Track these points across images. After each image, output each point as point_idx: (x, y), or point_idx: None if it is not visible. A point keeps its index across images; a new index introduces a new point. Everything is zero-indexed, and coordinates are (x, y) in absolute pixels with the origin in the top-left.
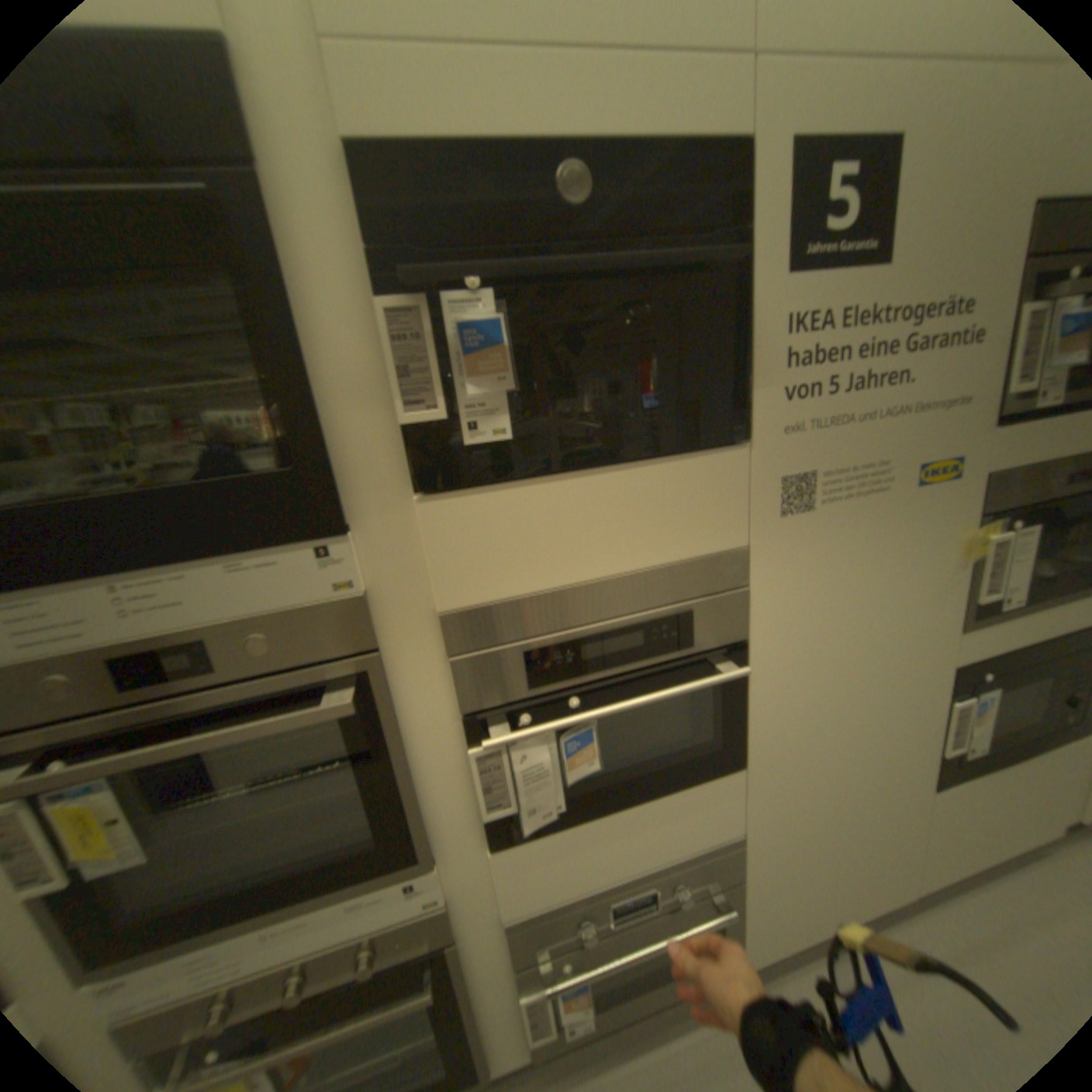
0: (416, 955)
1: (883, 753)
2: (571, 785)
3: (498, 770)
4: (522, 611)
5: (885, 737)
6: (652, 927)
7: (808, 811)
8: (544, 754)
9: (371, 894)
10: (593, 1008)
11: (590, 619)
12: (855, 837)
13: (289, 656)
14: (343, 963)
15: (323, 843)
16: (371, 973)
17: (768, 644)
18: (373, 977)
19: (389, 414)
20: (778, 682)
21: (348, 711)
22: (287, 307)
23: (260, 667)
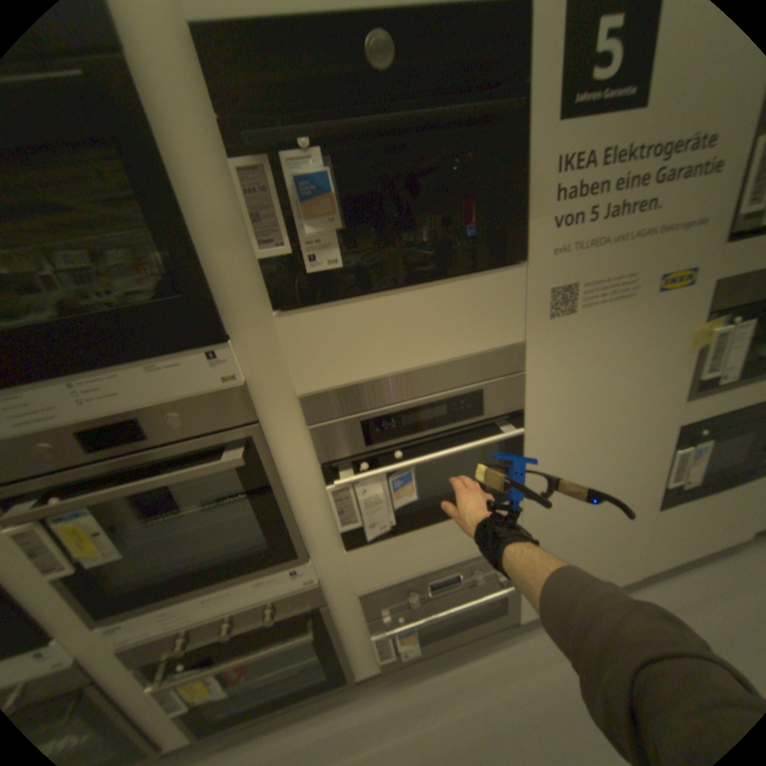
0: (301, 610)
1: (621, 485)
2: (397, 507)
3: (347, 497)
4: (357, 391)
5: (623, 474)
6: (456, 595)
7: (565, 523)
8: (378, 487)
9: (268, 574)
10: (418, 642)
11: (407, 396)
12: (598, 539)
13: (199, 425)
14: (254, 614)
15: (236, 543)
16: (272, 620)
17: (538, 411)
18: (274, 622)
19: (251, 251)
20: (545, 438)
21: (242, 461)
22: (166, 171)
23: (179, 433)
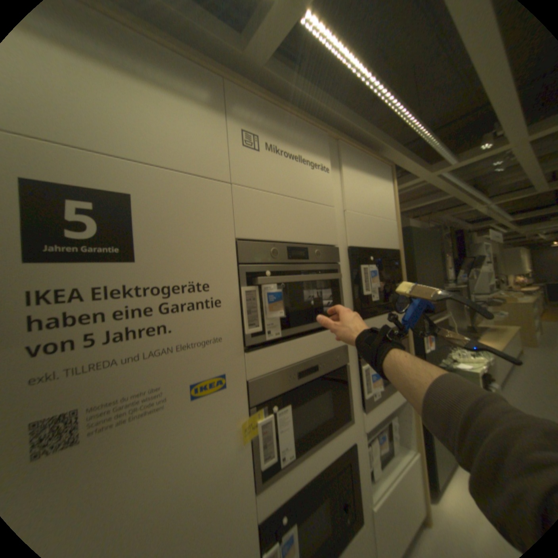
0: None
1: None
2: None
3: None
4: None
5: None
6: None
7: None
8: None
9: None
10: None
11: None
12: None
13: None
14: None
15: None
16: None
17: None
18: None
19: None
20: None
21: None
22: None
23: None
